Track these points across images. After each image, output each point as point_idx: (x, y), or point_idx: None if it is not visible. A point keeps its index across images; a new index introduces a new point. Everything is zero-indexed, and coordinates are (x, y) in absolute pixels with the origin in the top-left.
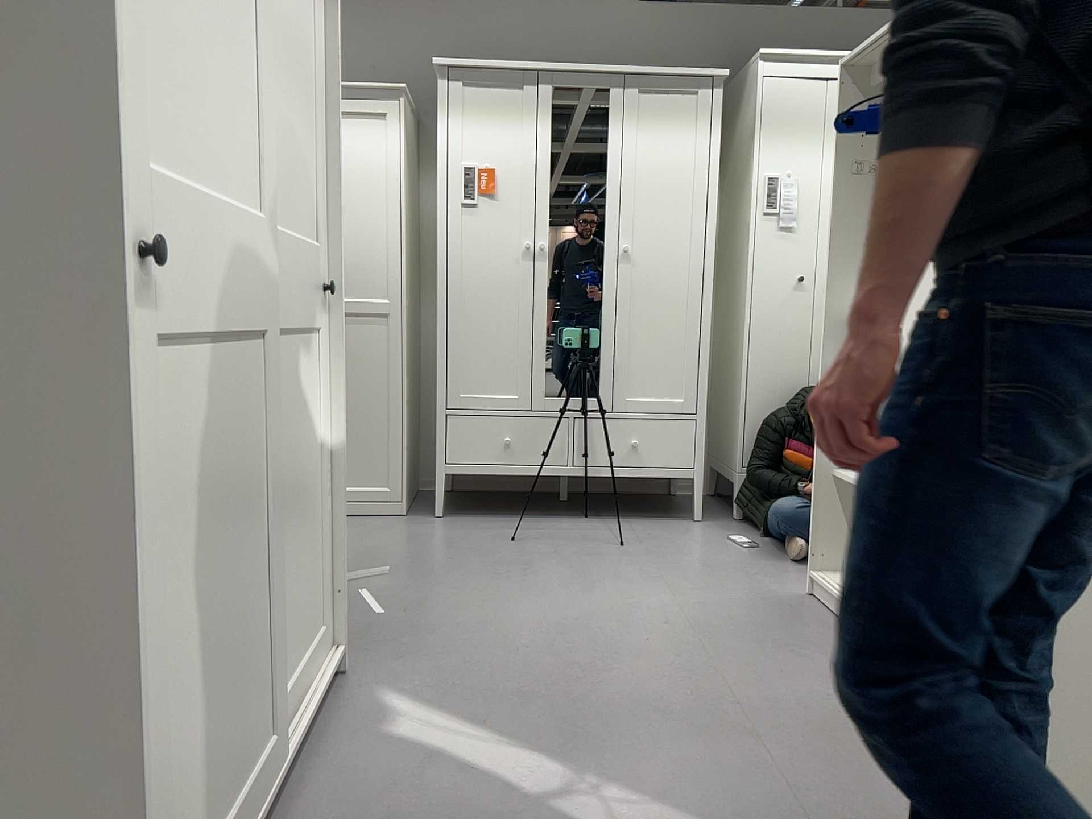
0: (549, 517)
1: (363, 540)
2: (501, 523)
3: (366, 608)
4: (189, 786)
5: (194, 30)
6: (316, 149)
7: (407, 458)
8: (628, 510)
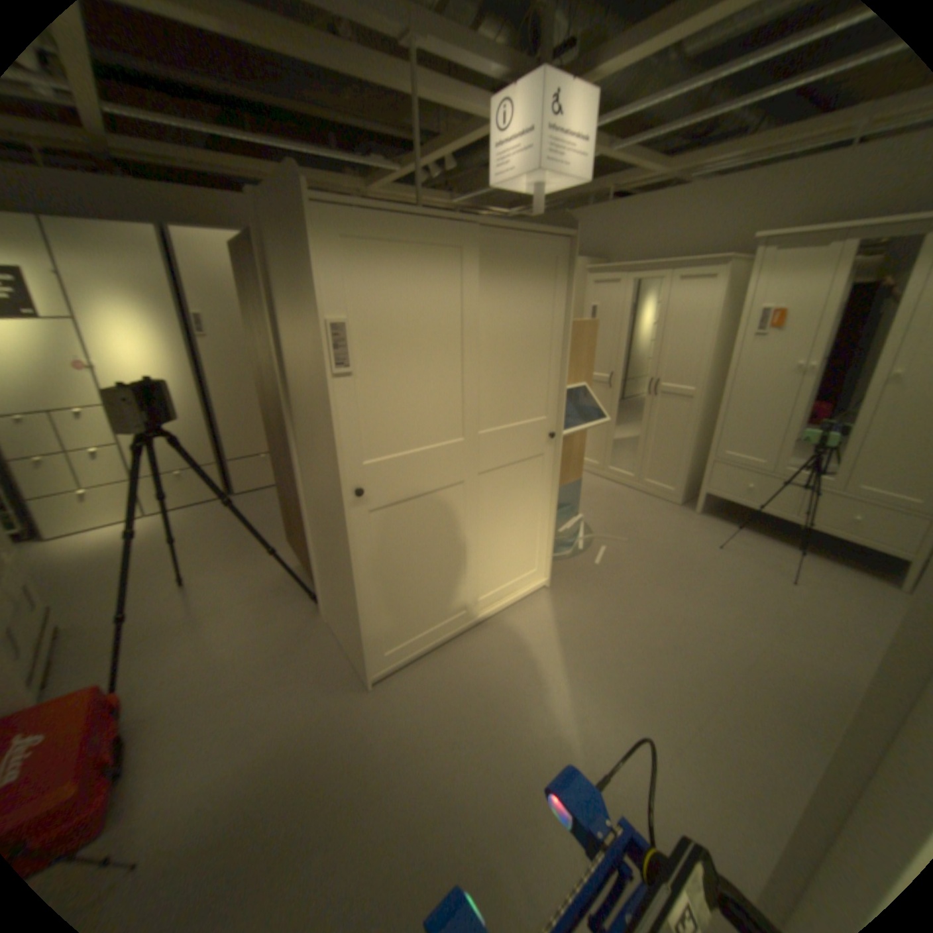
0: (774, 539)
1: (642, 514)
2: (734, 531)
3: (598, 556)
4: (407, 618)
5: (414, 395)
6: (554, 372)
7: (692, 476)
8: (850, 556)
